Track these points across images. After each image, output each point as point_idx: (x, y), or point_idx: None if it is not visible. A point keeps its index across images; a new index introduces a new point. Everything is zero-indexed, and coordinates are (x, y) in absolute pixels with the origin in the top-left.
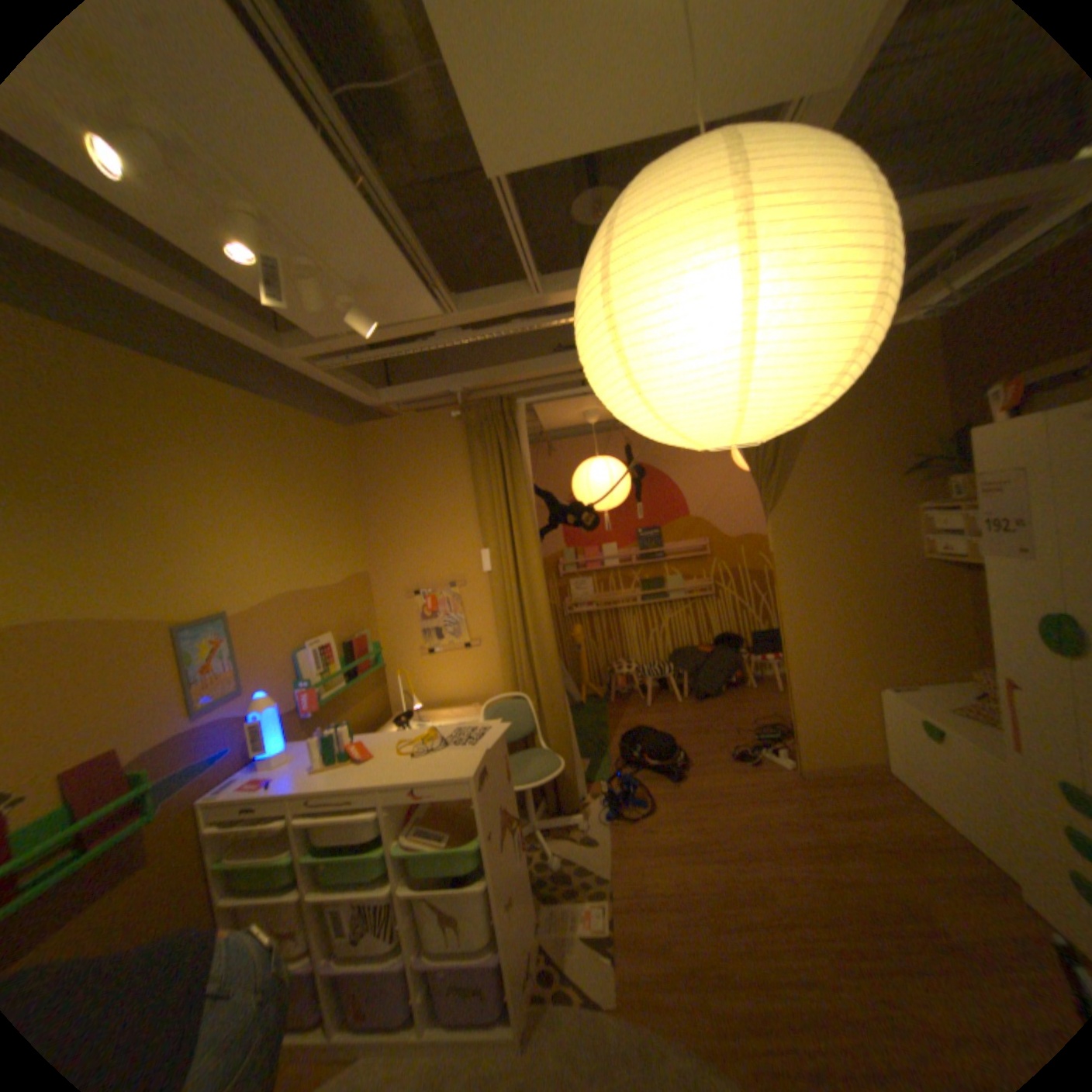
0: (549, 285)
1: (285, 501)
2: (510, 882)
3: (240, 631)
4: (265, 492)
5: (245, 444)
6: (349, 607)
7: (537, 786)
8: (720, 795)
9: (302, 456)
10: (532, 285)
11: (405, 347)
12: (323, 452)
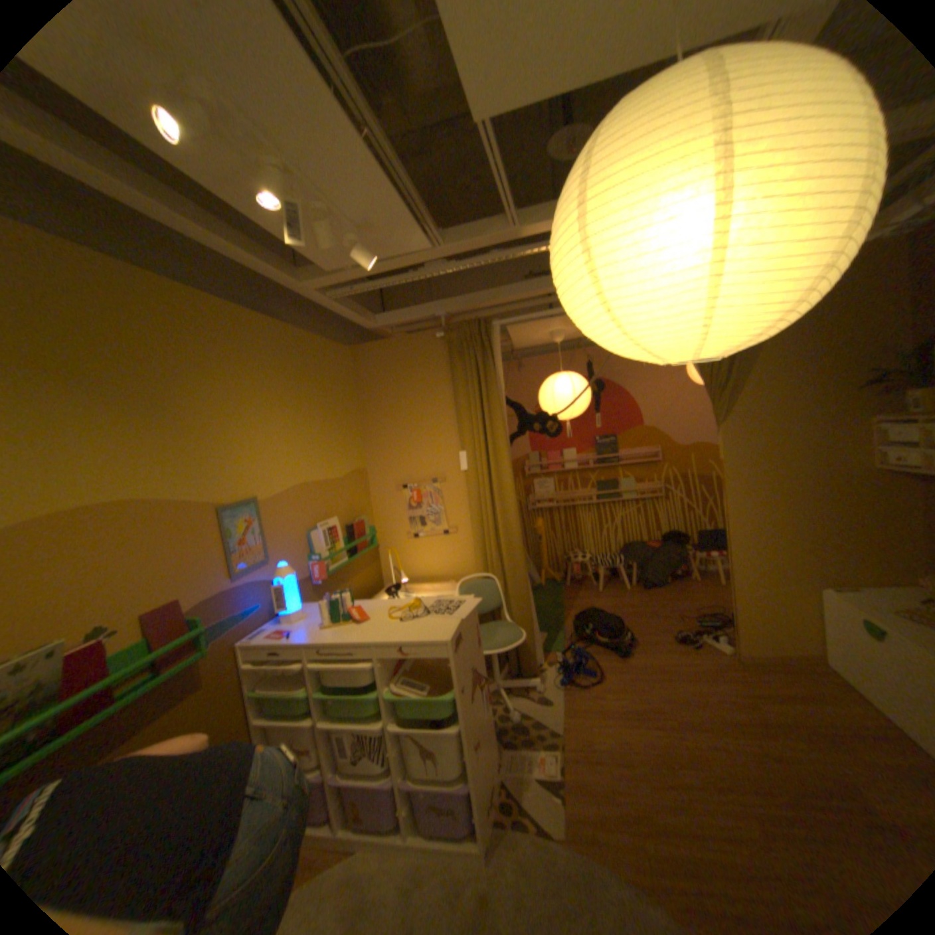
0: (524, 218)
1: (300, 409)
2: (479, 728)
3: (267, 513)
4: (285, 401)
5: (270, 361)
6: (350, 497)
7: (501, 652)
8: (663, 671)
9: (314, 371)
10: (508, 218)
11: (398, 277)
12: (330, 368)
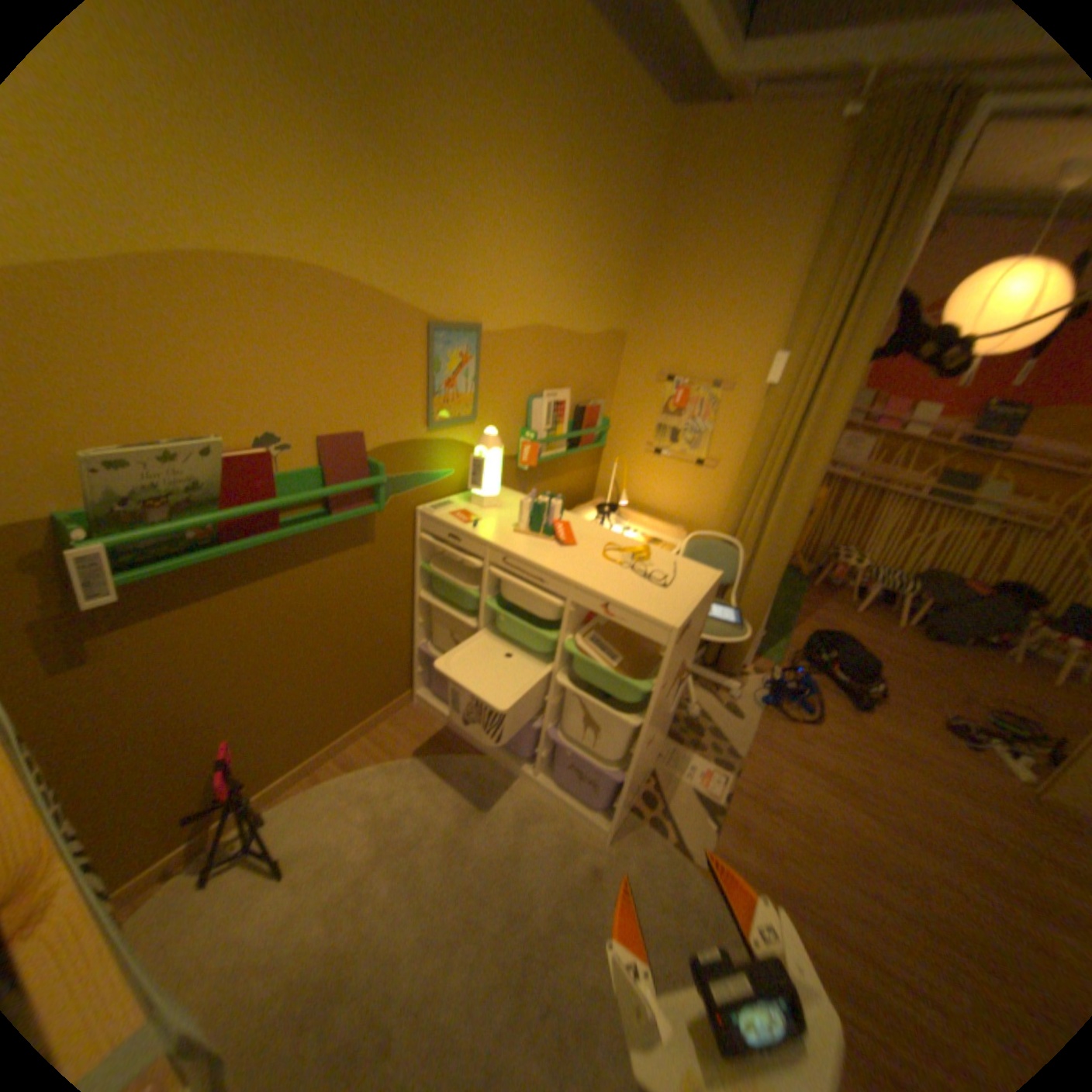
0: None
1: (572, 202)
2: (660, 725)
3: (488, 355)
4: (556, 179)
5: (554, 90)
6: (593, 369)
7: (712, 641)
8: (909, 753)
9: (610, 137)
10: None
11: None
12: (635, 141)
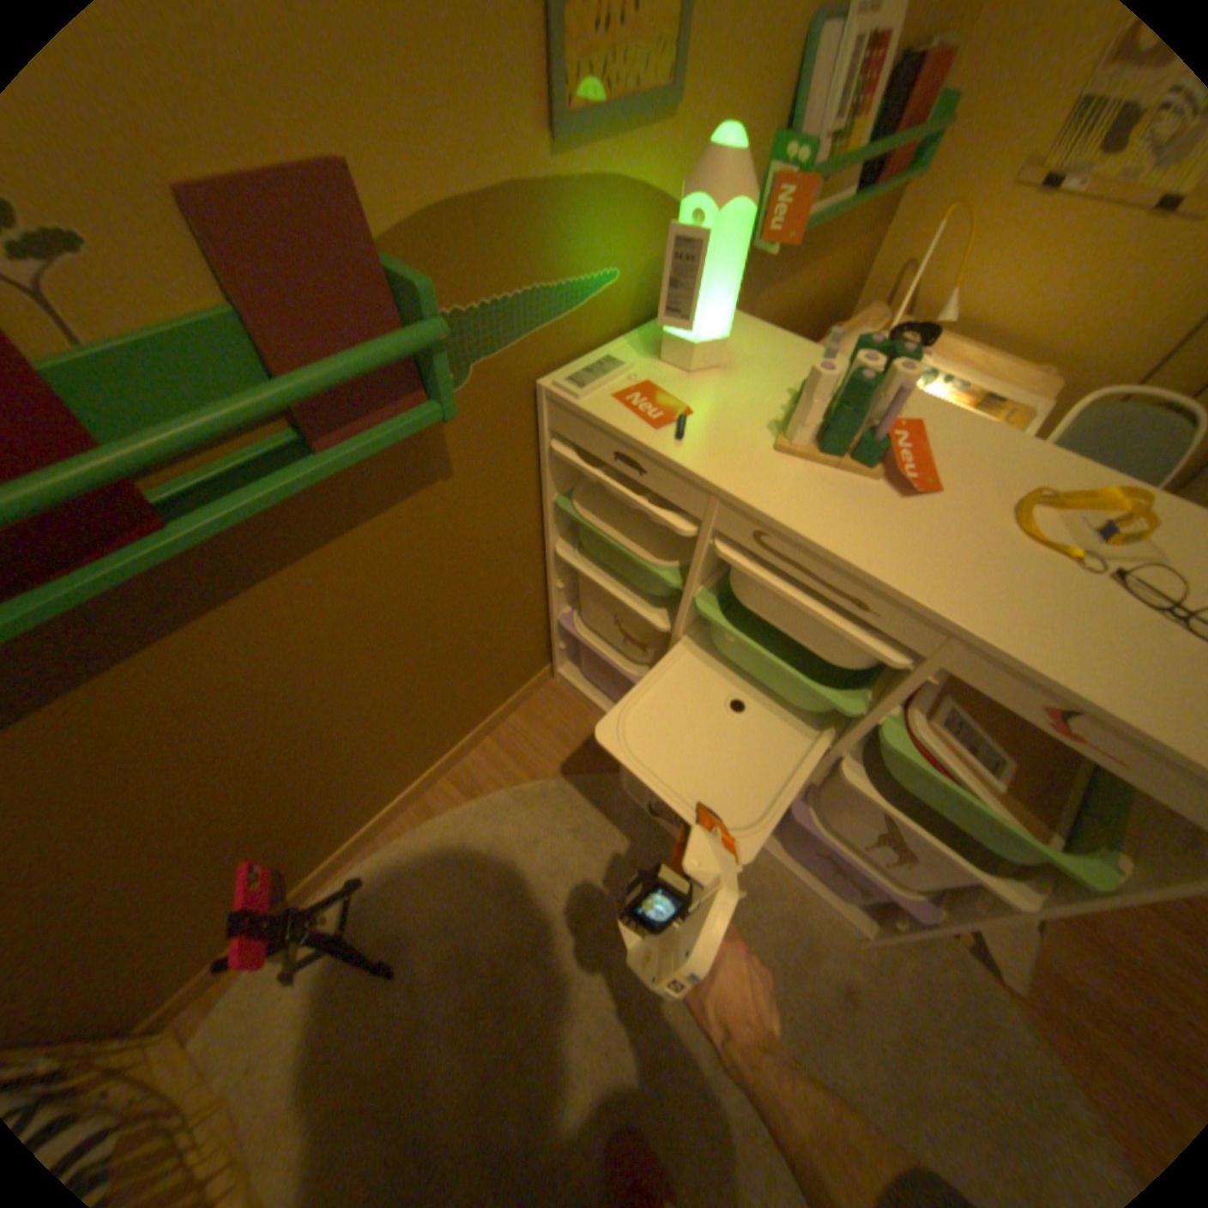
0: None
1: None
2: None
3: None
4: None
5: None
6: None
7: None
8: None
9: None
10: None
11: None
12: None
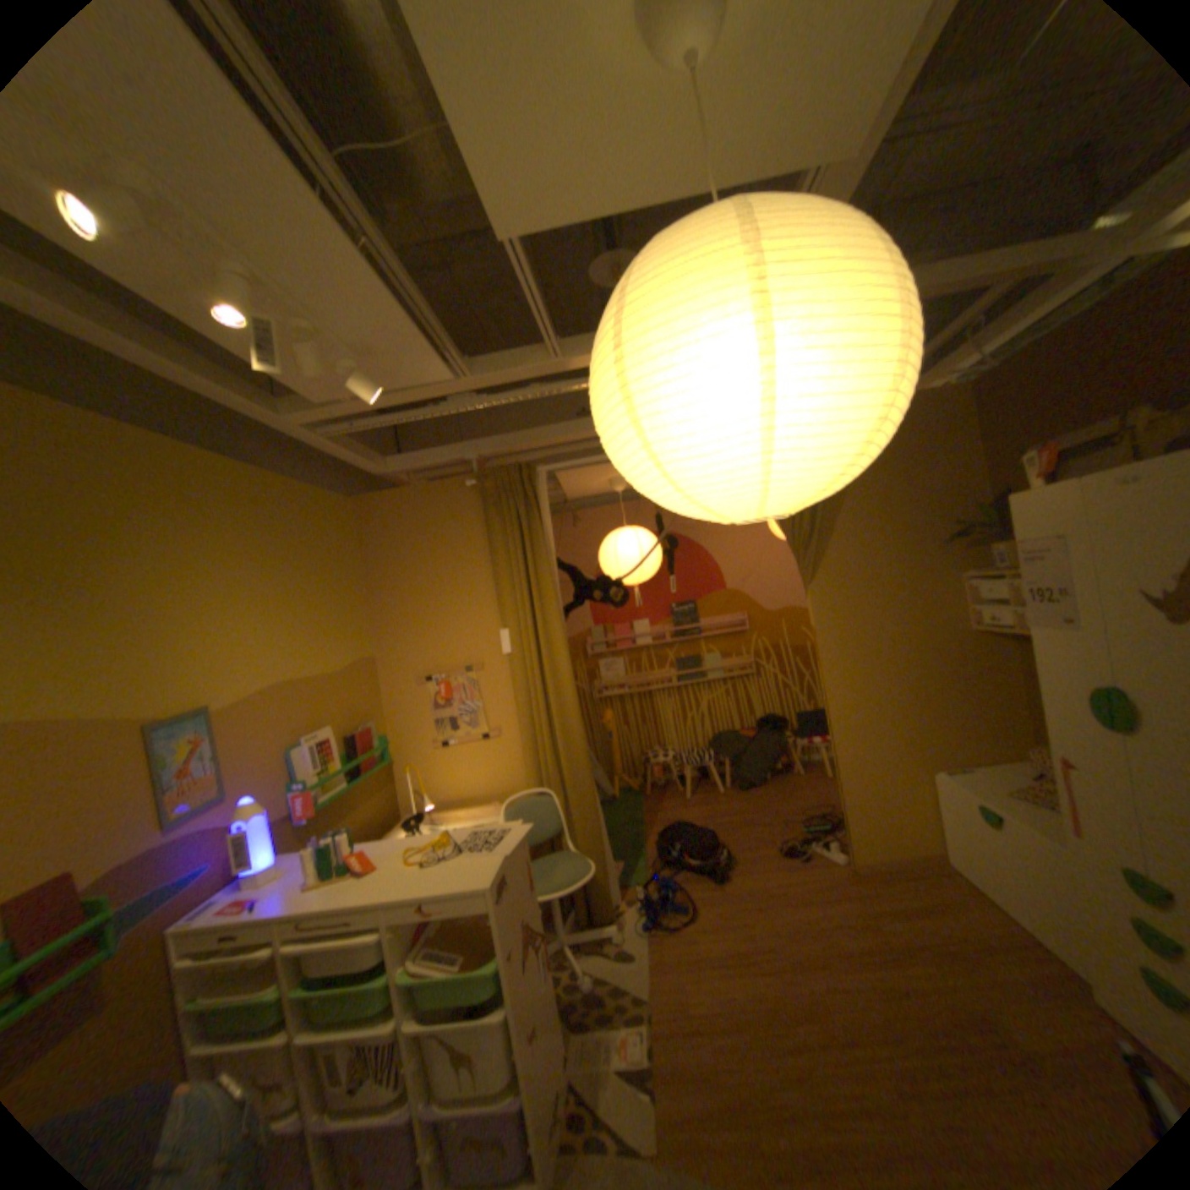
0: (568, 349)
1: (279, 581)
2: (534, 1009)
3: (224, 729)
4: (256, 571)
5: (234, 518)
6: (351, 697)
7: (564, 895)
8: (768, 897)
9: (299, 530)
10: (549, 348)
11: (414, 413)
12: (324, 526)
